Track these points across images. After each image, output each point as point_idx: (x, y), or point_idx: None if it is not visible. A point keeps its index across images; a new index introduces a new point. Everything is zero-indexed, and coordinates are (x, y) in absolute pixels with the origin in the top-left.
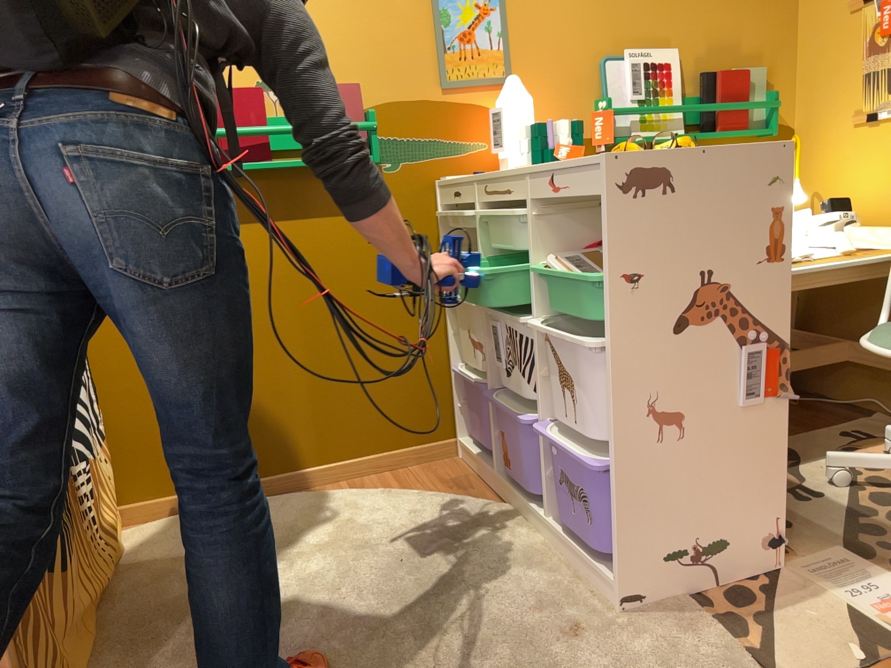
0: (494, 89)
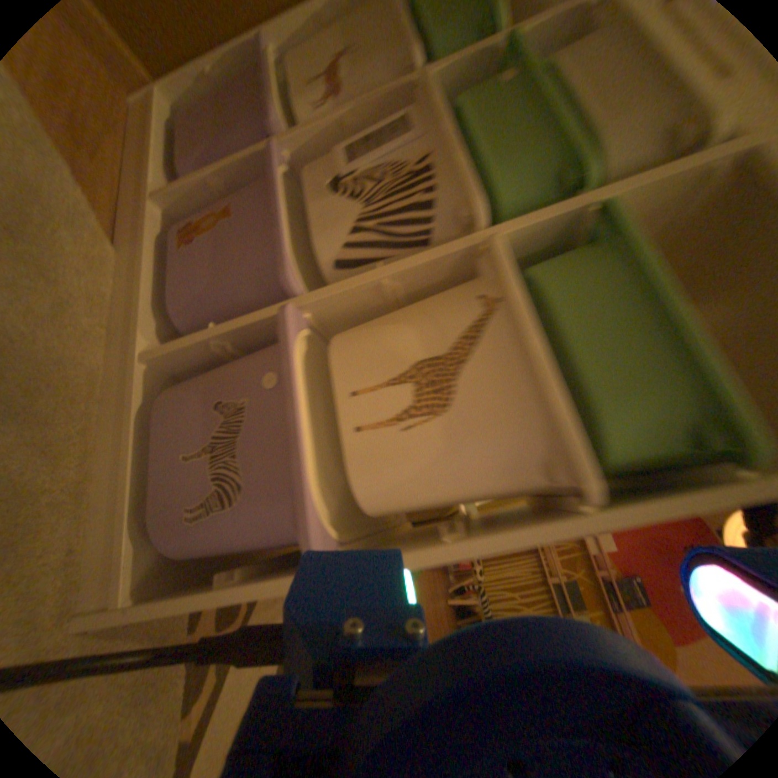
0: None
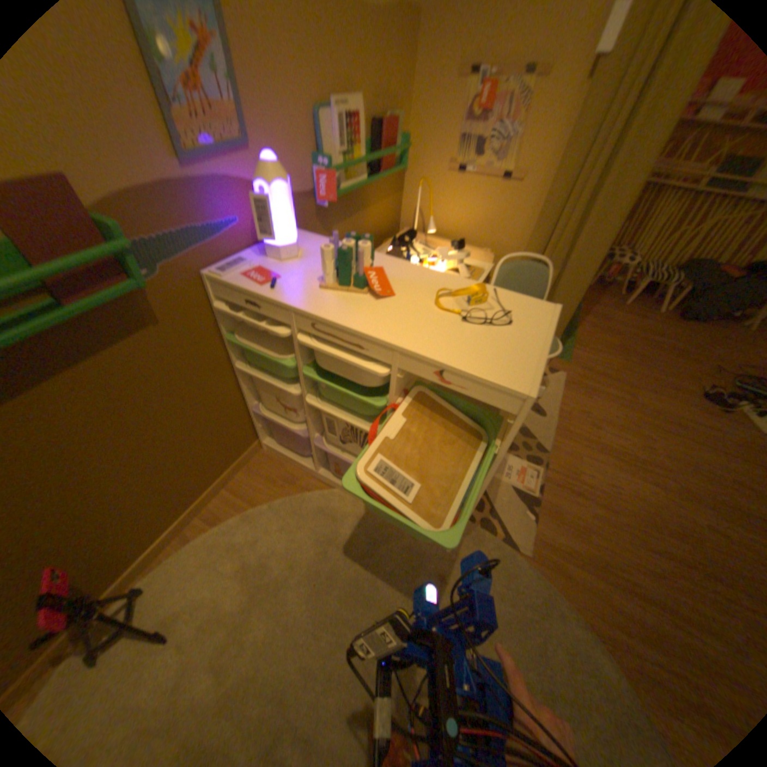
0: (234, 149)
